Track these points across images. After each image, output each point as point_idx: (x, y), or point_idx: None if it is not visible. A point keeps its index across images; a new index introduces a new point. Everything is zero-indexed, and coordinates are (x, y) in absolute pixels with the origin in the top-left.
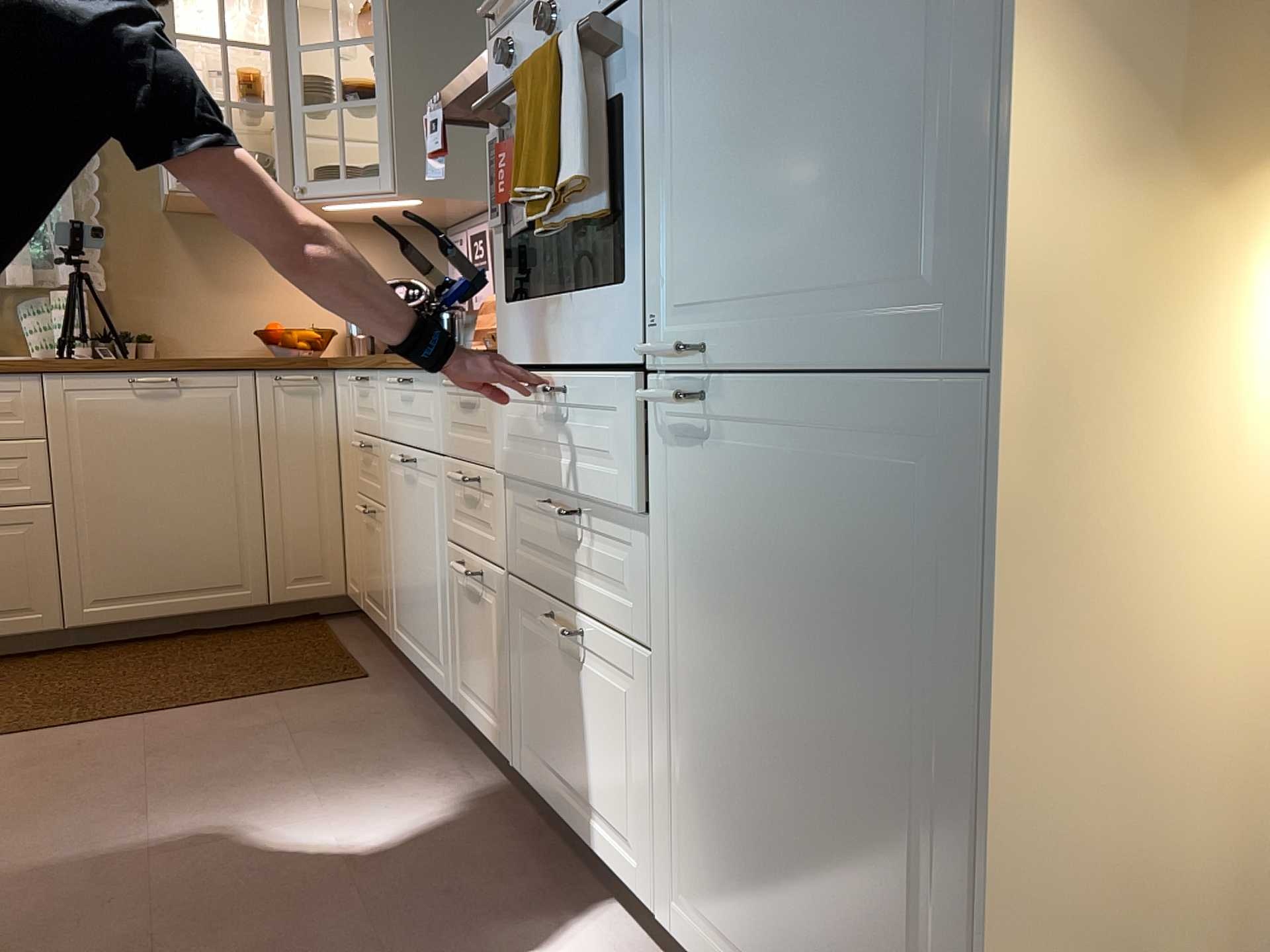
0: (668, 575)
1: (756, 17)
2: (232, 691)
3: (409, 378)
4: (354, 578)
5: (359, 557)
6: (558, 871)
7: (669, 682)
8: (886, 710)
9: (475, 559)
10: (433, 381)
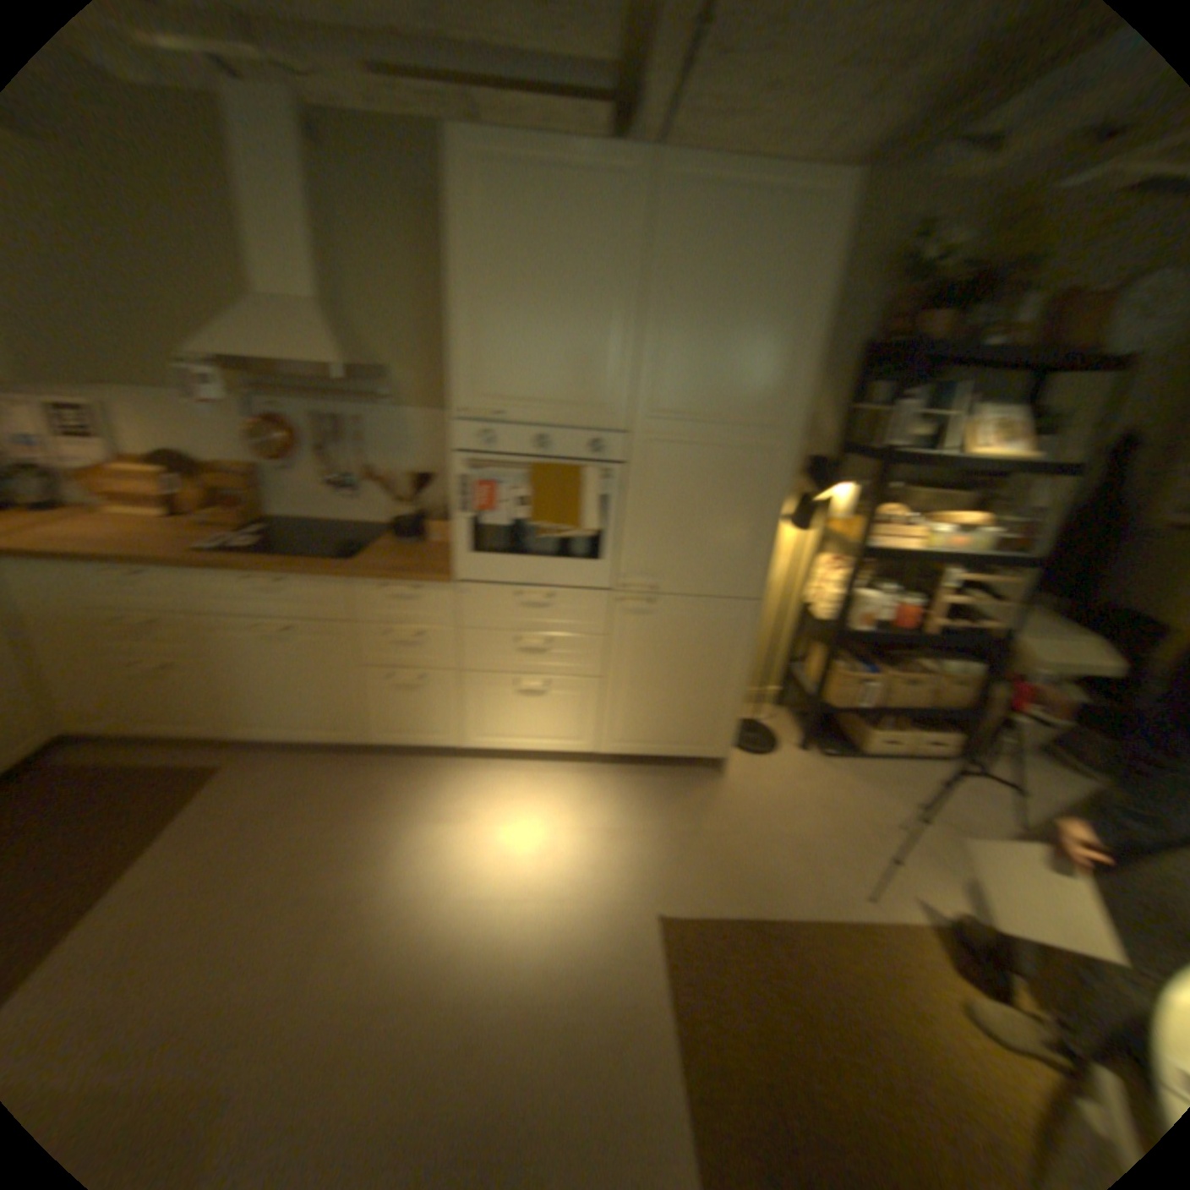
0: (617, 652)
1: (690, 500)
2: (143, 833)
3: (282, 576)
4: (103, 715)
5: (118, 698)
6: (515, 767)
7: (614, 683)
8: (716, 668)
9: (410, 668)
10: (338, 581)
